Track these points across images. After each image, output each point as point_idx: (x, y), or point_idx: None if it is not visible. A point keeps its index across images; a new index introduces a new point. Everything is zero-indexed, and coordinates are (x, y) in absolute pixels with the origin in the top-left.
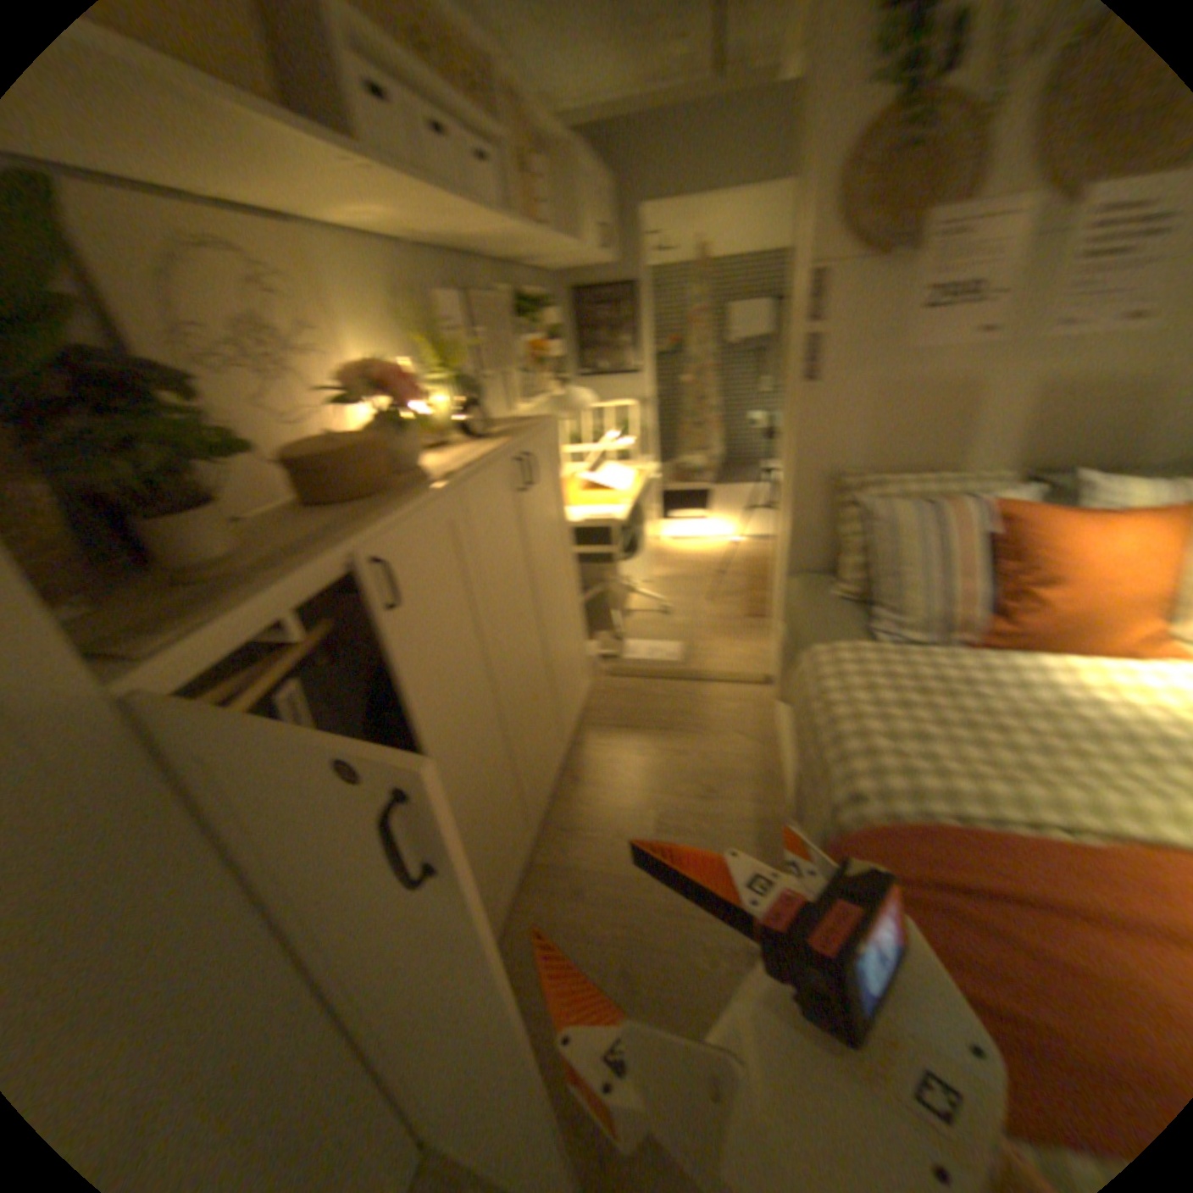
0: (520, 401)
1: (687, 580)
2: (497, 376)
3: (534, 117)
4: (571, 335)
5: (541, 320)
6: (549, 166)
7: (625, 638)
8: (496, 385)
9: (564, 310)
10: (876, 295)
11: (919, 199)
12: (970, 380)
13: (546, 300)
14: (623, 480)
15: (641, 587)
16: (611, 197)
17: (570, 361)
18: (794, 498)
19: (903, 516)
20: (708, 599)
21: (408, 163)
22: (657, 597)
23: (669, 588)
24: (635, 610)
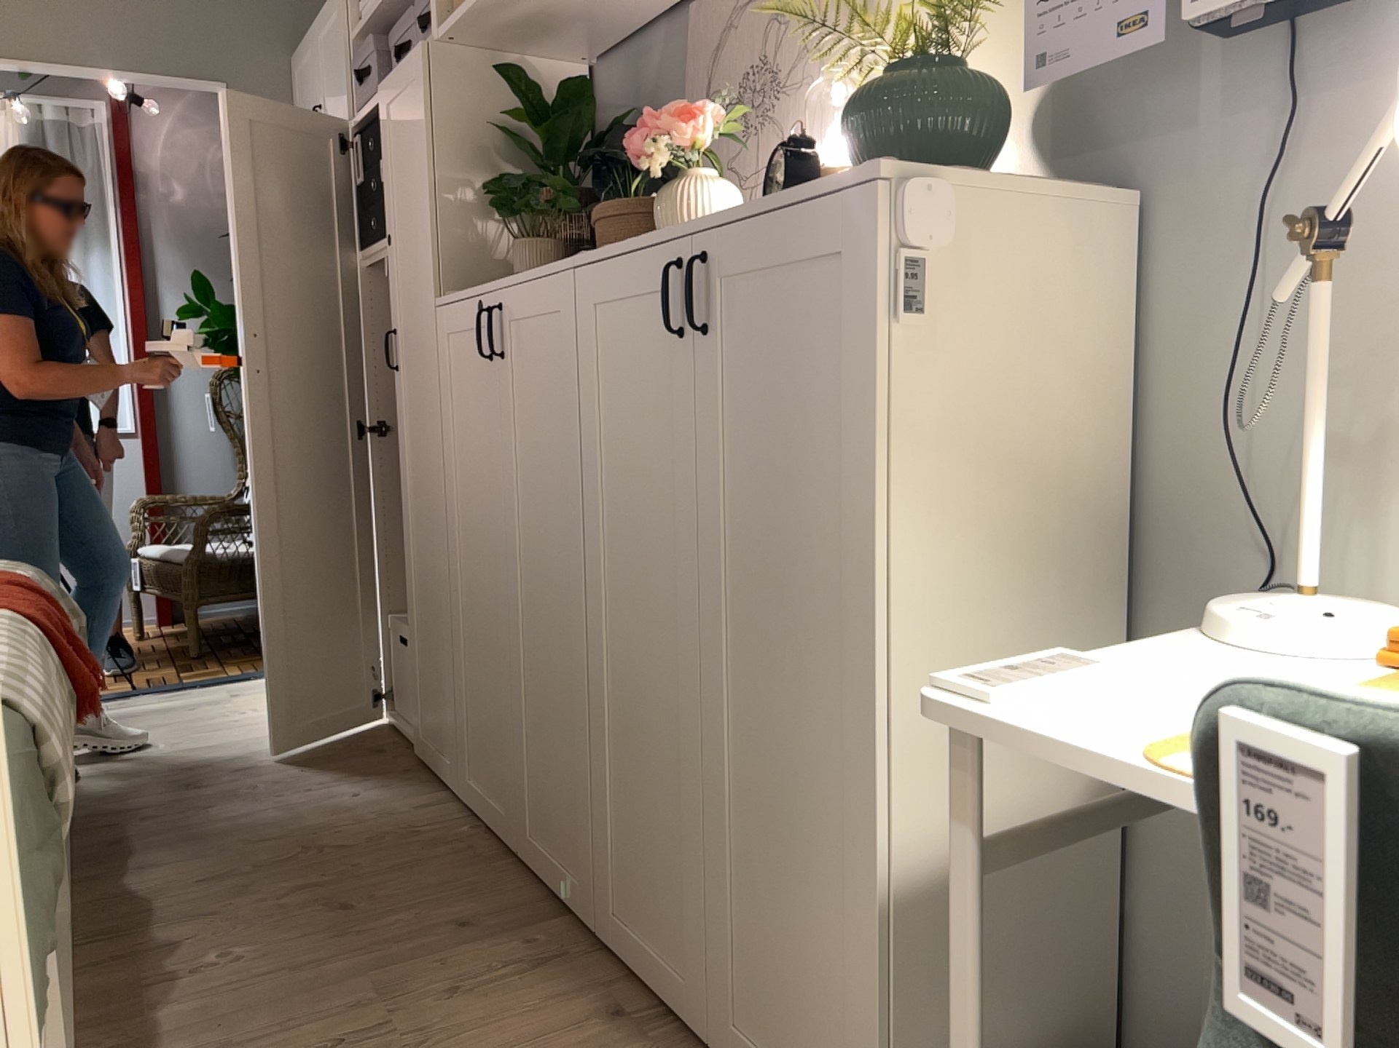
0: None
1: None
2: None
3: None
4: None
5: None
6: None
7: None
8: None
9: None
10: None
11: None
12: None
13: None
14: None
15: None
16: None
17: None
18: None
19: None
20: None
21: None
22: None
23: None
24: None
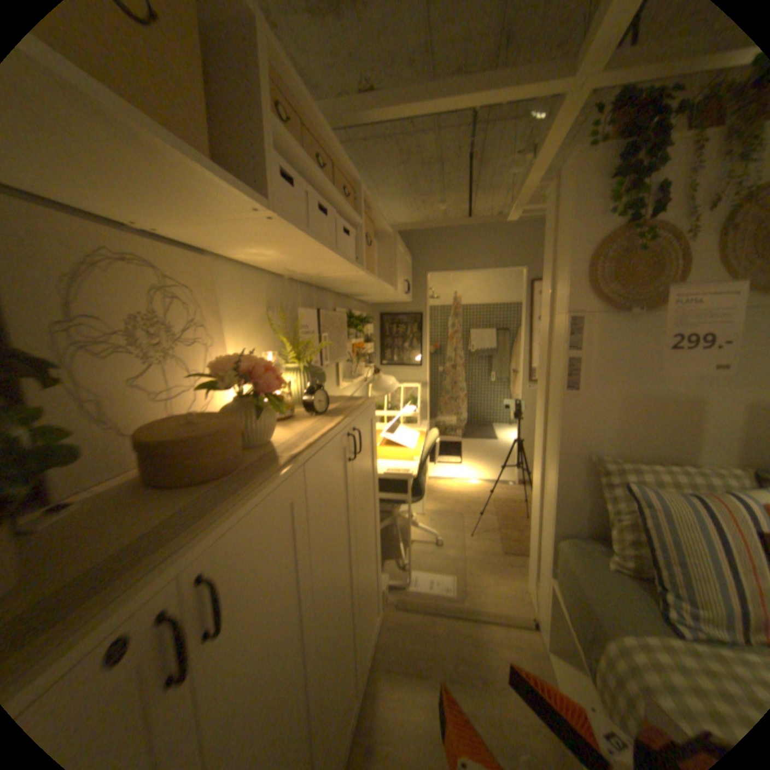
0: (341, 379)
1: (451, 514)
2: (328, 363)
3: (373, 218)
4: (375, 339)
5: (360, 329)
6: (377, 245)
7: (409, 571)
8: (327, 368)
9: (373, 324)
10: (616, 335)
11: (644, 280)
12: (692, 398)
13: (363, 318)
14: (410, 439)
15: (416, 518)
16: (407, 266)
17: (373, 354)
18: (560, 474)
19: (674, 507)
20: (470, 533)
21: (299, 220)
22: (431, 530)
23: (438, 521)
24: (413, 540)
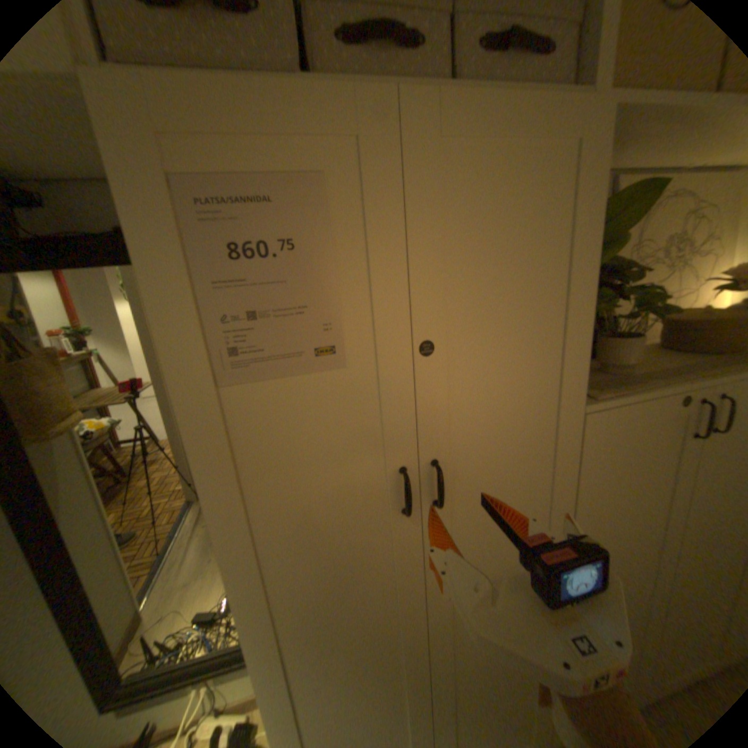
0: None
1: None
2: None
3: None
4: None
5: None
6: None
7: None
8: None
9: None
10: None
11: None
12: None
13: None
14: None
15: None
16: None
17: None
18: None
19: None
20: None
21: None
22: None
23: None
24: None
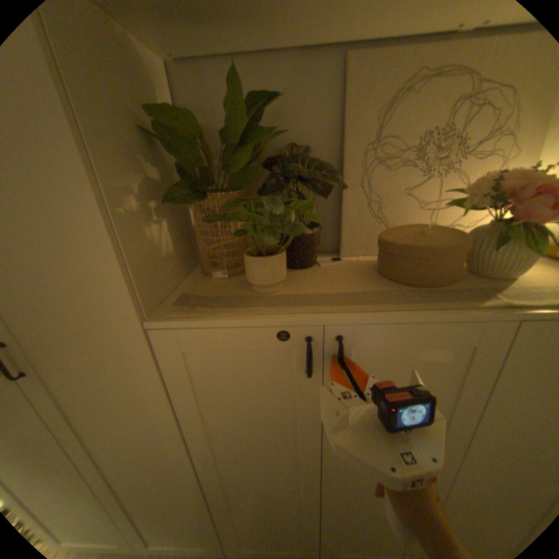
0: None
1: None
2: None
3: None
4: None
5: None
6: None
7: None
8: None
9: None
10: None
11: None
12: None
13: None
14: None
15: None
16: None
17: None
18: None
19: None
20: None
21: None
22: None
23: None
24: None
